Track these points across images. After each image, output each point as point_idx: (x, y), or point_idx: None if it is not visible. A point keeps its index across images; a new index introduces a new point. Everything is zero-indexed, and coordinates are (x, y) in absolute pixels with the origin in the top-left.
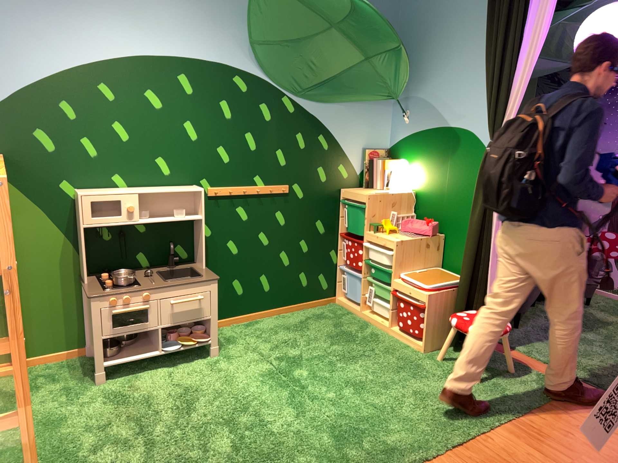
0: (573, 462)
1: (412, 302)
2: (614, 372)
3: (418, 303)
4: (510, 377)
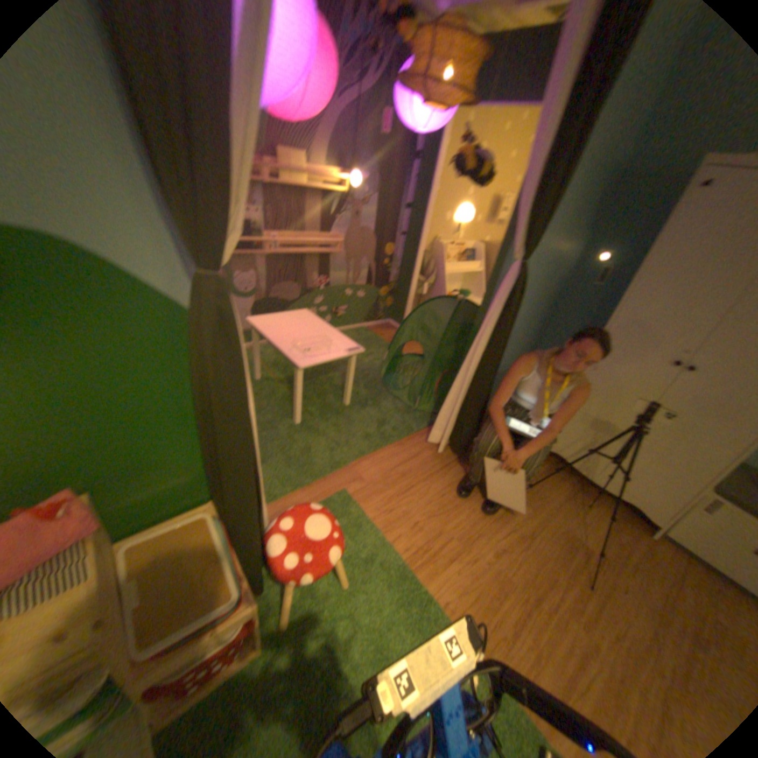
0: (461, 537)
1: (227, 640)
2: (321, 441)
3: (238, 626)
4: (347, 537)
